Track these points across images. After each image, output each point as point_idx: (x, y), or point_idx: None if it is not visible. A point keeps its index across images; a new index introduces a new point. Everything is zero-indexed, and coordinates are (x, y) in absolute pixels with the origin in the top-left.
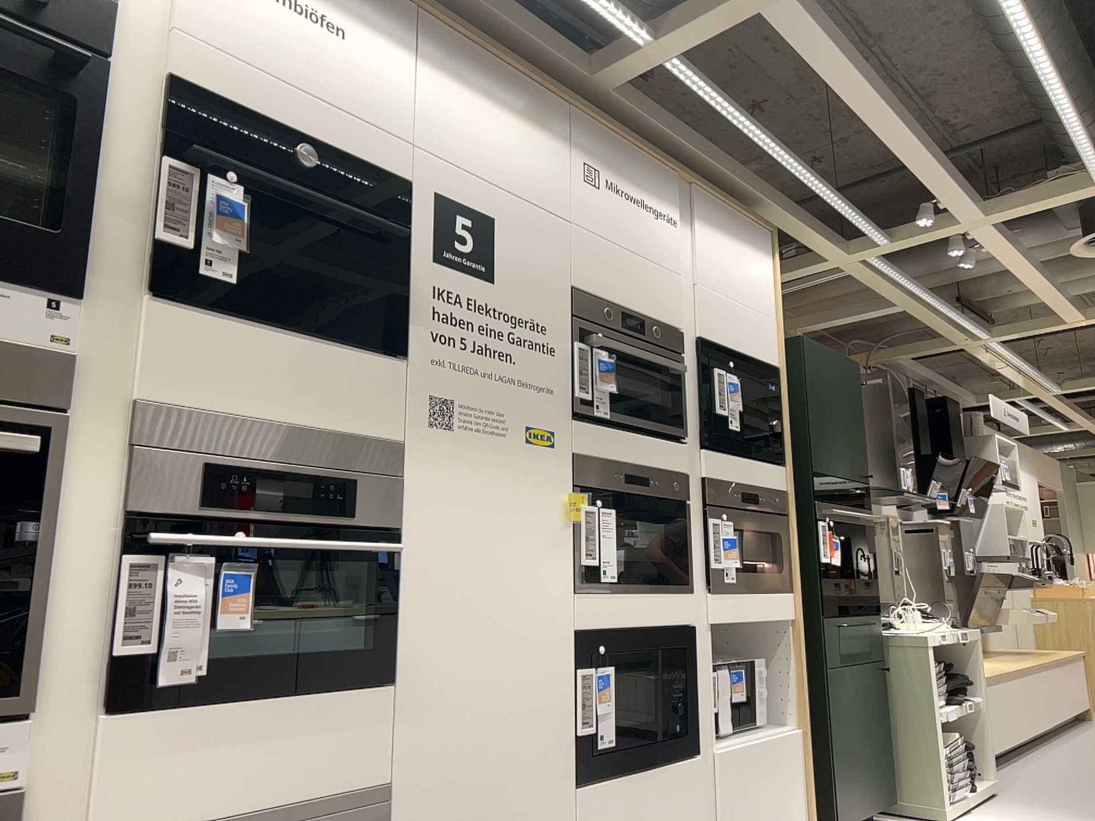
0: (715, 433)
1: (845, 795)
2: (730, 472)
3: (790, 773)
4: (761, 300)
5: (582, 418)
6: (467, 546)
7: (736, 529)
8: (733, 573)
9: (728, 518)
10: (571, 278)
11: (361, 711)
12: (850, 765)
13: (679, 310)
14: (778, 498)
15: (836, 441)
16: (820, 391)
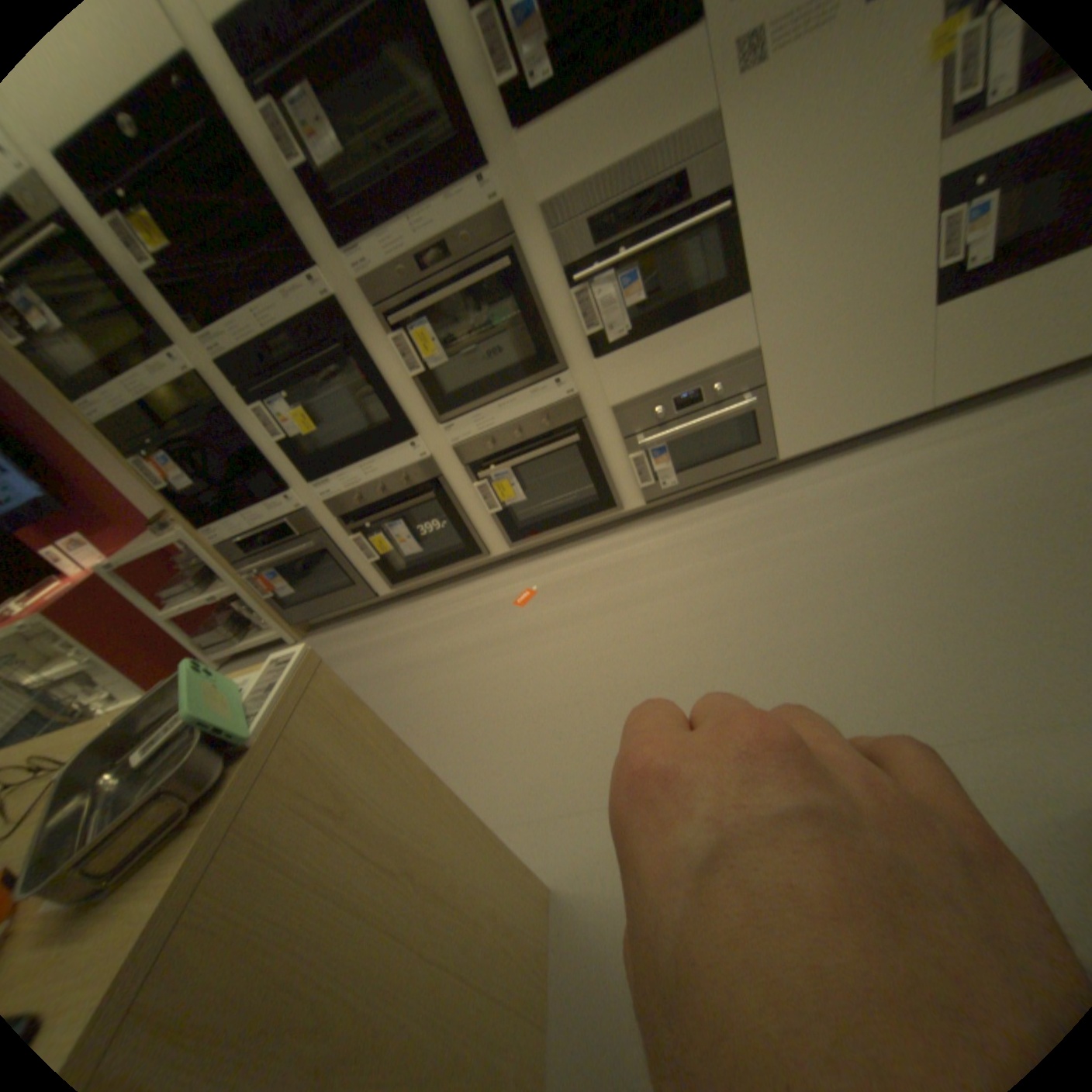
0: None
1: None
2: None
3: None
4: None
5: None
6: (801, 161)
7: None
8: None
9: None
10: None
11: (730, 313)
12: None
13: None
14: None
15: None
16: None
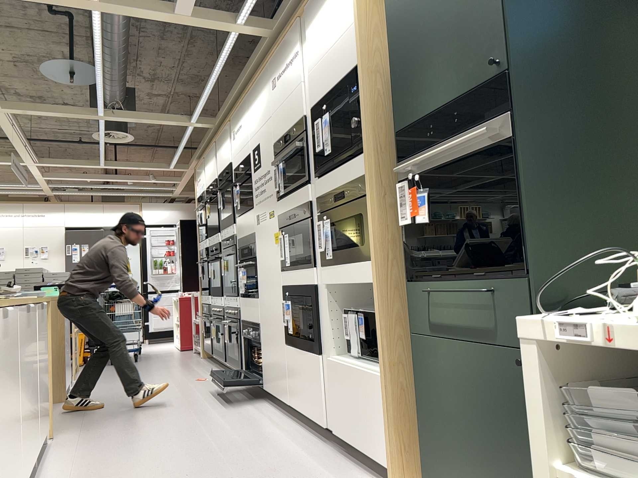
0: (321, 164)
1: (441, 474)
2: (329, 185)
3: (375, 404)
4: (346, 18)
5: (281, 198)
6: (263, 259)
7: (334, 223)
8: (331, 253)
9: (327, 218)
10: (272, 141)
11: (255, 304)
12: (450, 450)
13: (302, 104)
14: (362, 183)
15: (439, 62)
16: (412, 24)
